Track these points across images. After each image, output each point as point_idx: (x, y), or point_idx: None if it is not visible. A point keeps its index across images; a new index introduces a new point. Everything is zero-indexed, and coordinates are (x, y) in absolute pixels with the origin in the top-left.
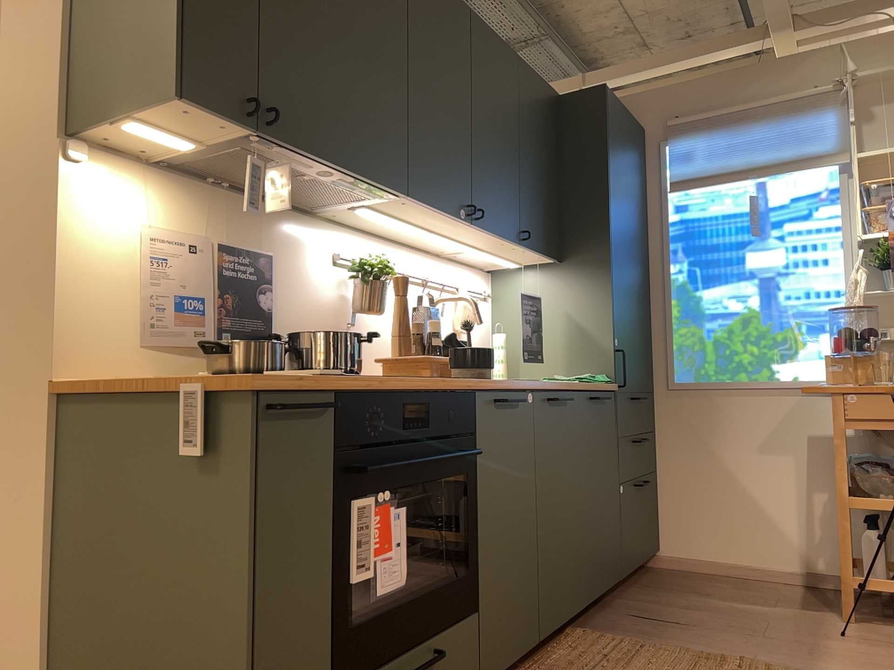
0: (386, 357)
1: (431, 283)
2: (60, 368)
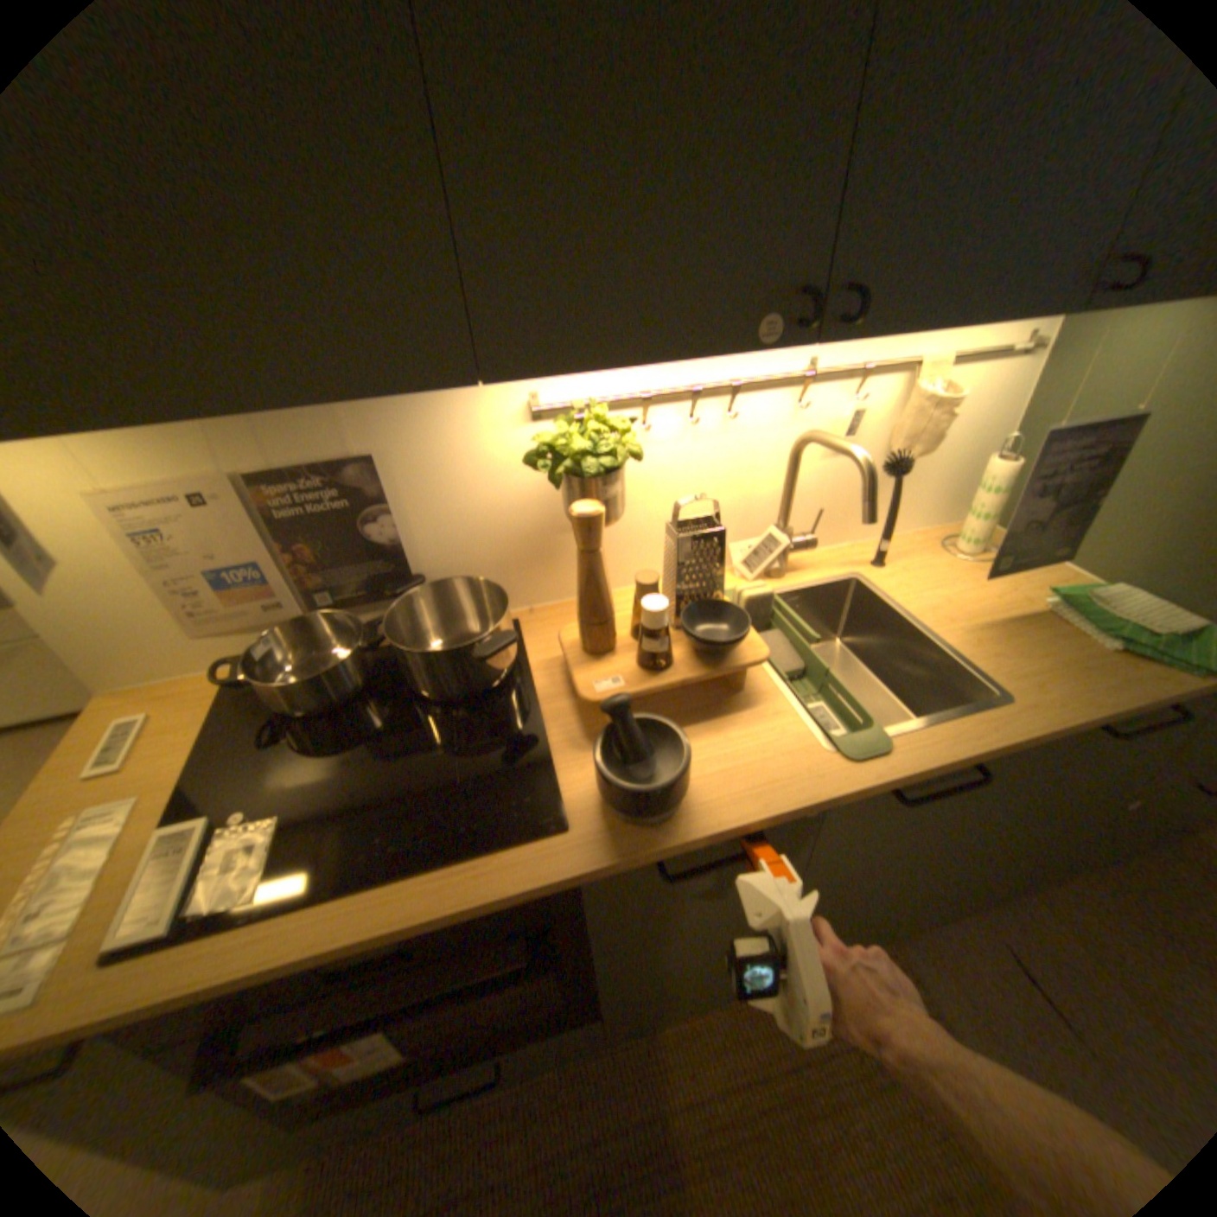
0: (574, 638)
1: (833, 371)
2: (94, 685)
